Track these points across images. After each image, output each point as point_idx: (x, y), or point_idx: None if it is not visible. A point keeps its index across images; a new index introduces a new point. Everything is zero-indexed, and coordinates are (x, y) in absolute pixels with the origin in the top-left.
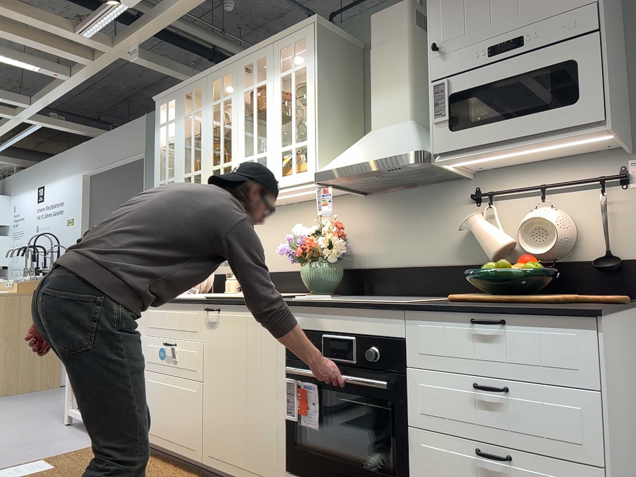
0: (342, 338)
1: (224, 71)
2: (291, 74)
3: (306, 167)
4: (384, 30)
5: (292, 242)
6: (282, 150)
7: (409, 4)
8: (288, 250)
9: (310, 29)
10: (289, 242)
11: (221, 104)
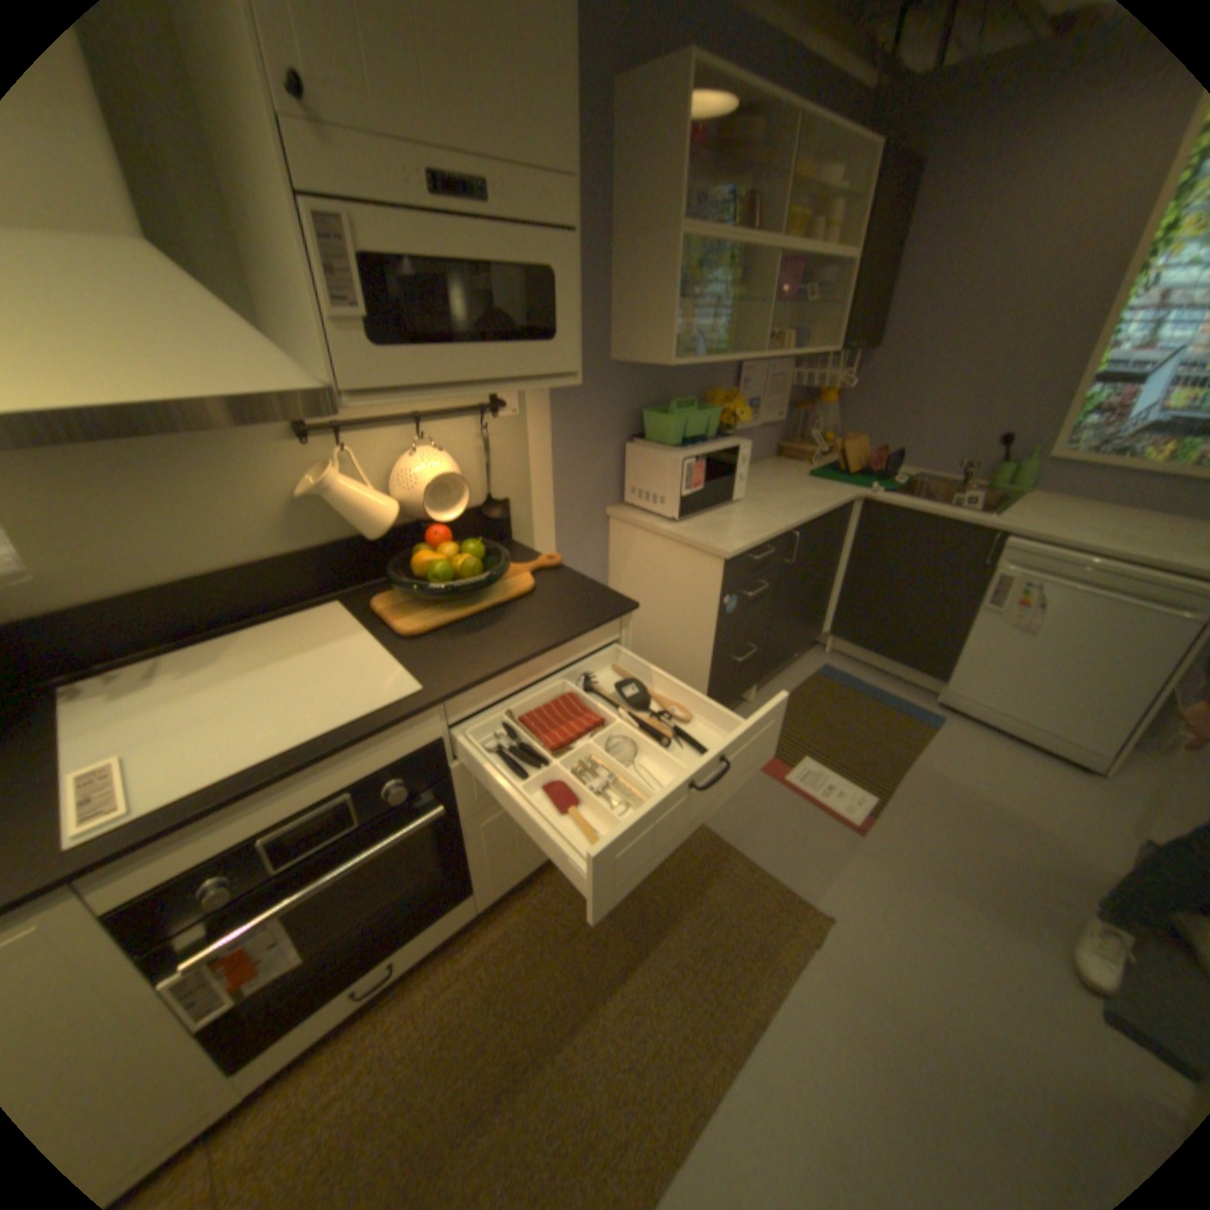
0: (315, 812)
1: None
2: None
3: None
4: None
5: None
6: None
7: None
8: None
9: None
10: None
11: None
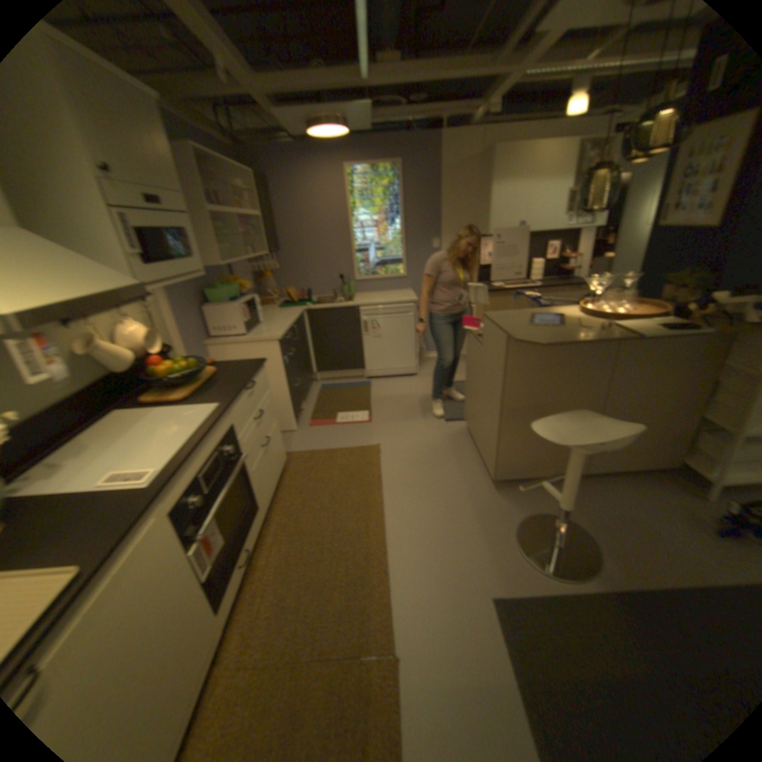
0: (212, 461)
1: None
2: None
3: None
4: None
5: None
6: None
7: None
8: None
9: None
10: None
11: None
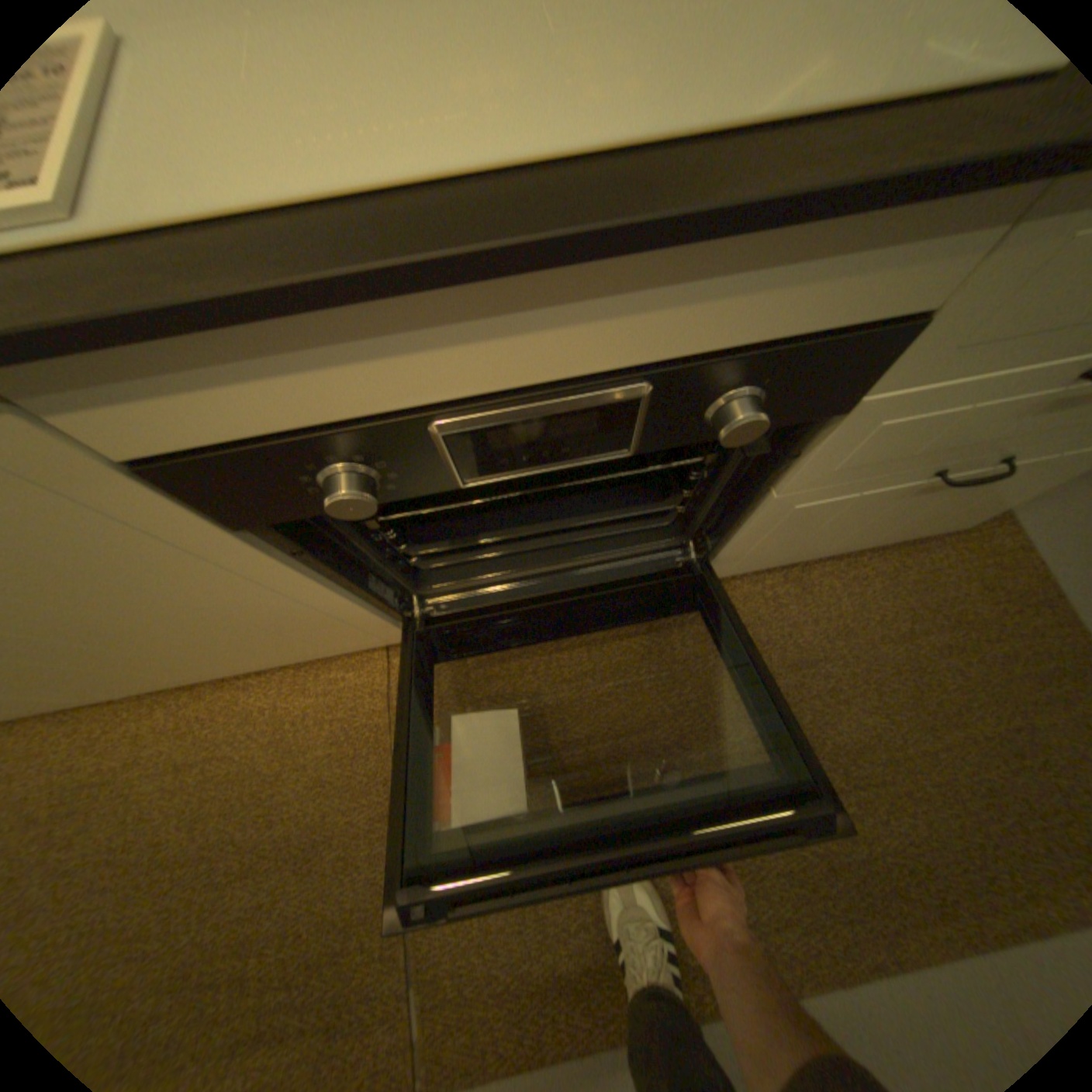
0: (566, 400)
1: None
2: None
3: None
4: None
5: None
6: None
7: None
8: None
9: None
10: None
11: None
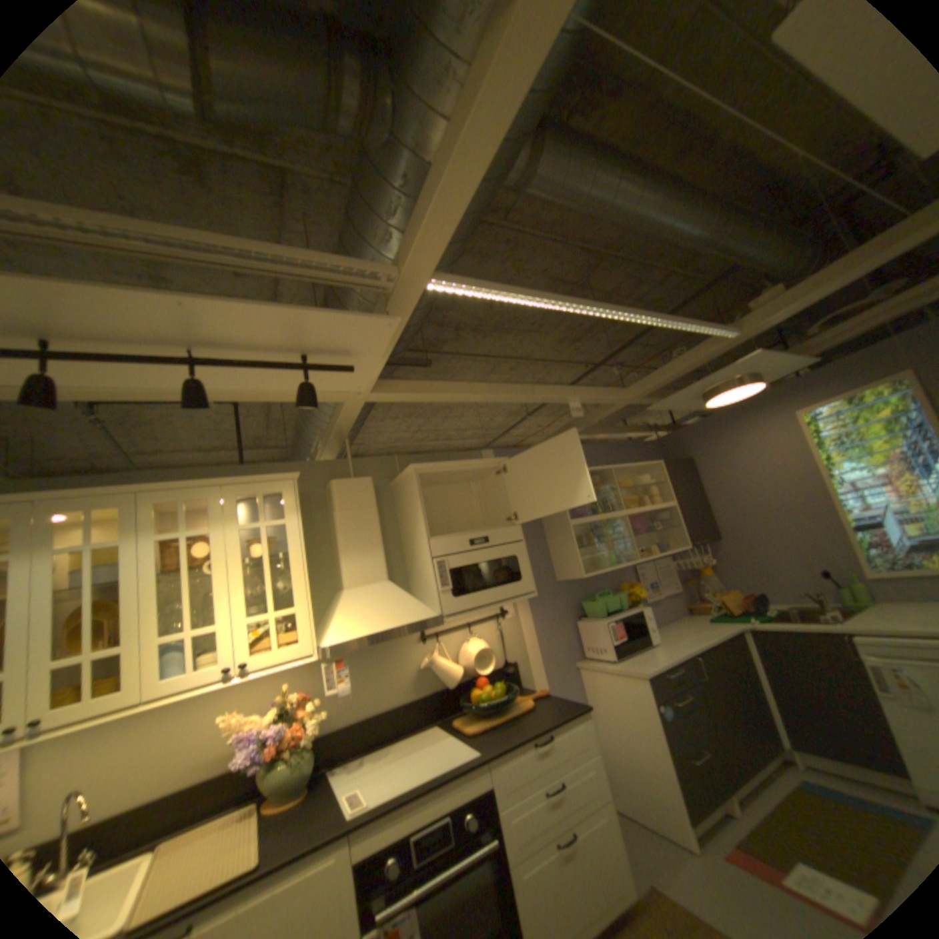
0: (434, 827)
1: (96, 500)
2: (262, 528)
3: (289, 638)
4: (351, 496)
5: (241, 742)
6: (251, 621)
7: (373, 480)
8: (245, 756)
9: (291, 484)
10: (233, 743)
11: (86, 550)
